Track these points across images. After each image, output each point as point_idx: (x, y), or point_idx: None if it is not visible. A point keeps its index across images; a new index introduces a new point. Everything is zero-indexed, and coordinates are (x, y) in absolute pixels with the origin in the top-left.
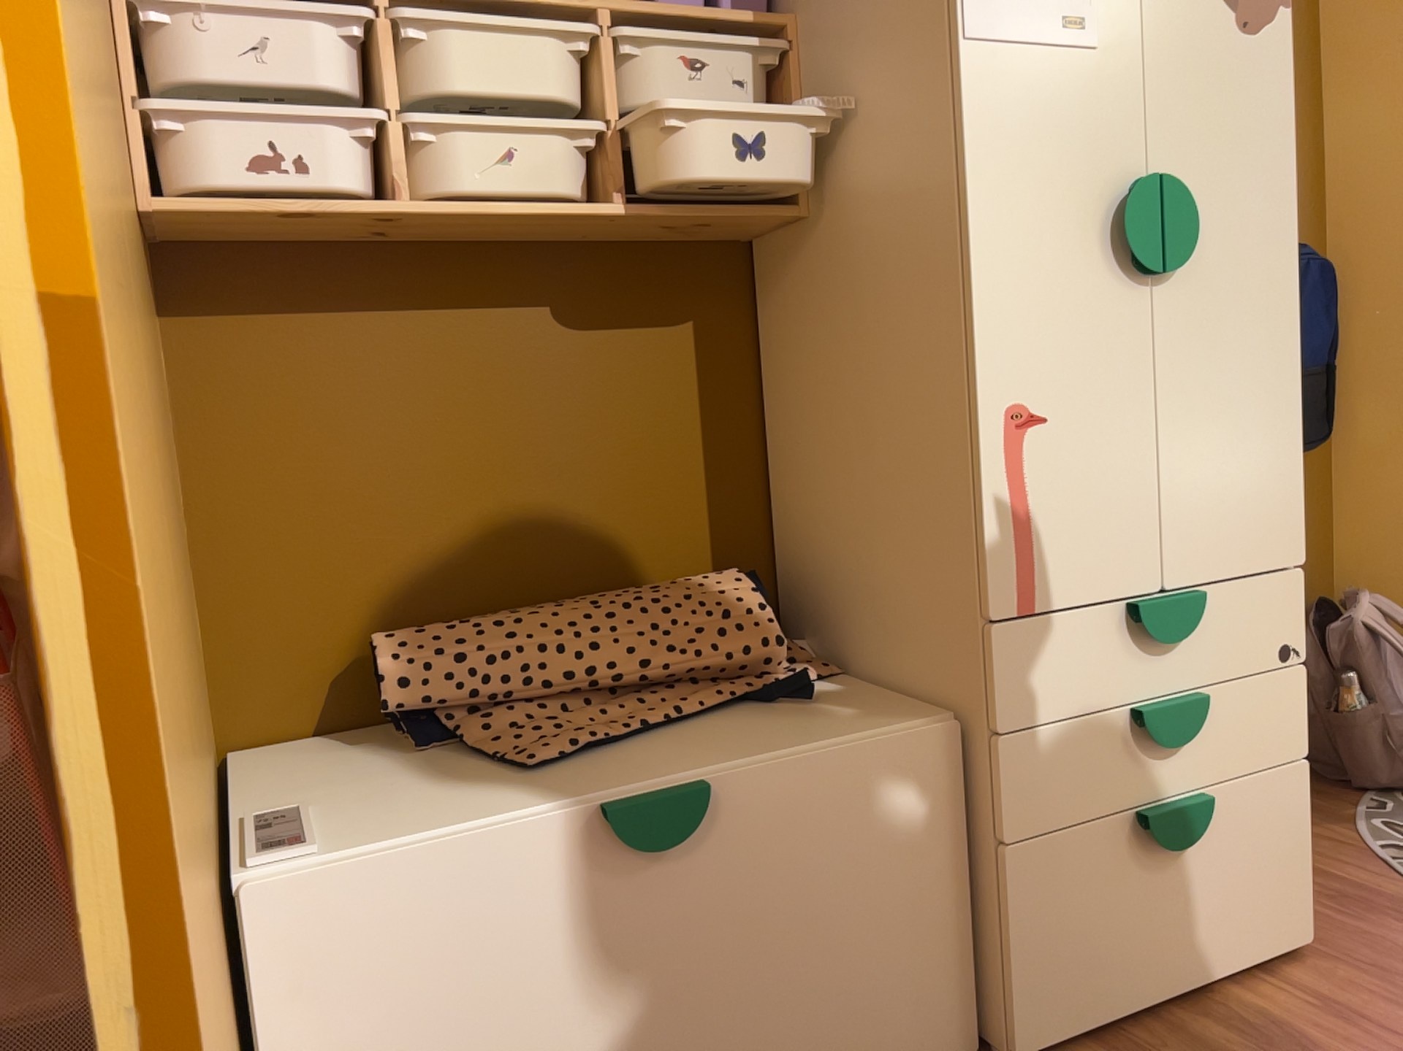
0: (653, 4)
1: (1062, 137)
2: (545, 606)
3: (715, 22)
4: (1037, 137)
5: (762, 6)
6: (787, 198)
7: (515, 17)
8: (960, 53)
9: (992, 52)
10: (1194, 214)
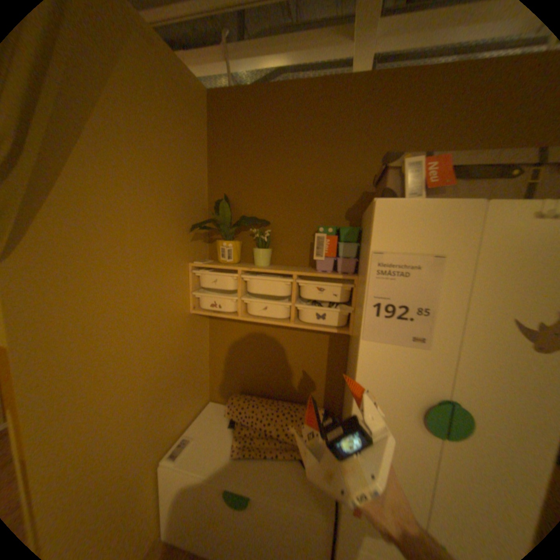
0: (310, 273)
1: (404, 378)
2: (268, 403)
3: (331, 276)
4: (391, 375)
5: (352, 268)
6: (349, 325)
7: (269, 276)
8: (361, 342)
9: (375, 345)
10: (476, 421)
